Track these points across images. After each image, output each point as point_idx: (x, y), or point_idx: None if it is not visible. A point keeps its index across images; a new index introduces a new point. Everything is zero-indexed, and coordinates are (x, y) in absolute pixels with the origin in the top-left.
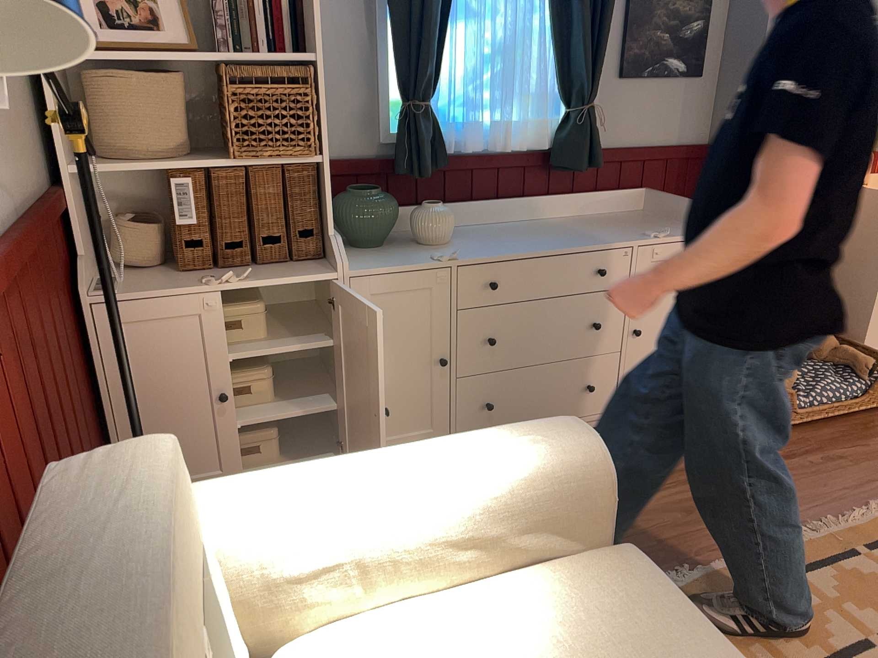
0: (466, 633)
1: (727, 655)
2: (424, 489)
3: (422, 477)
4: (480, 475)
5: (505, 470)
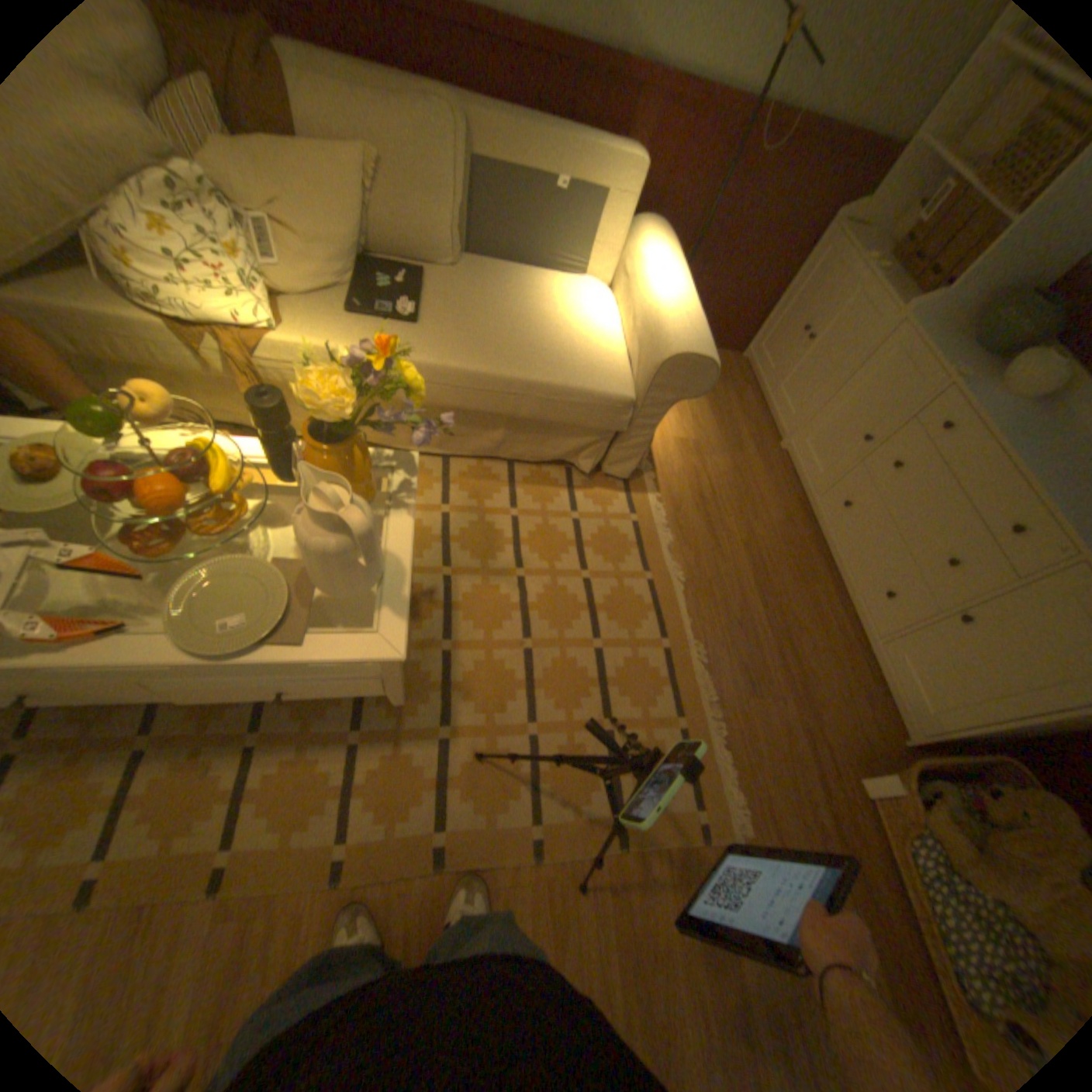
0: (595, 325)
1: (555, 385)
2: (657, 290)
3: (664, 289)
4: (663, 308)
5: (665, 316)
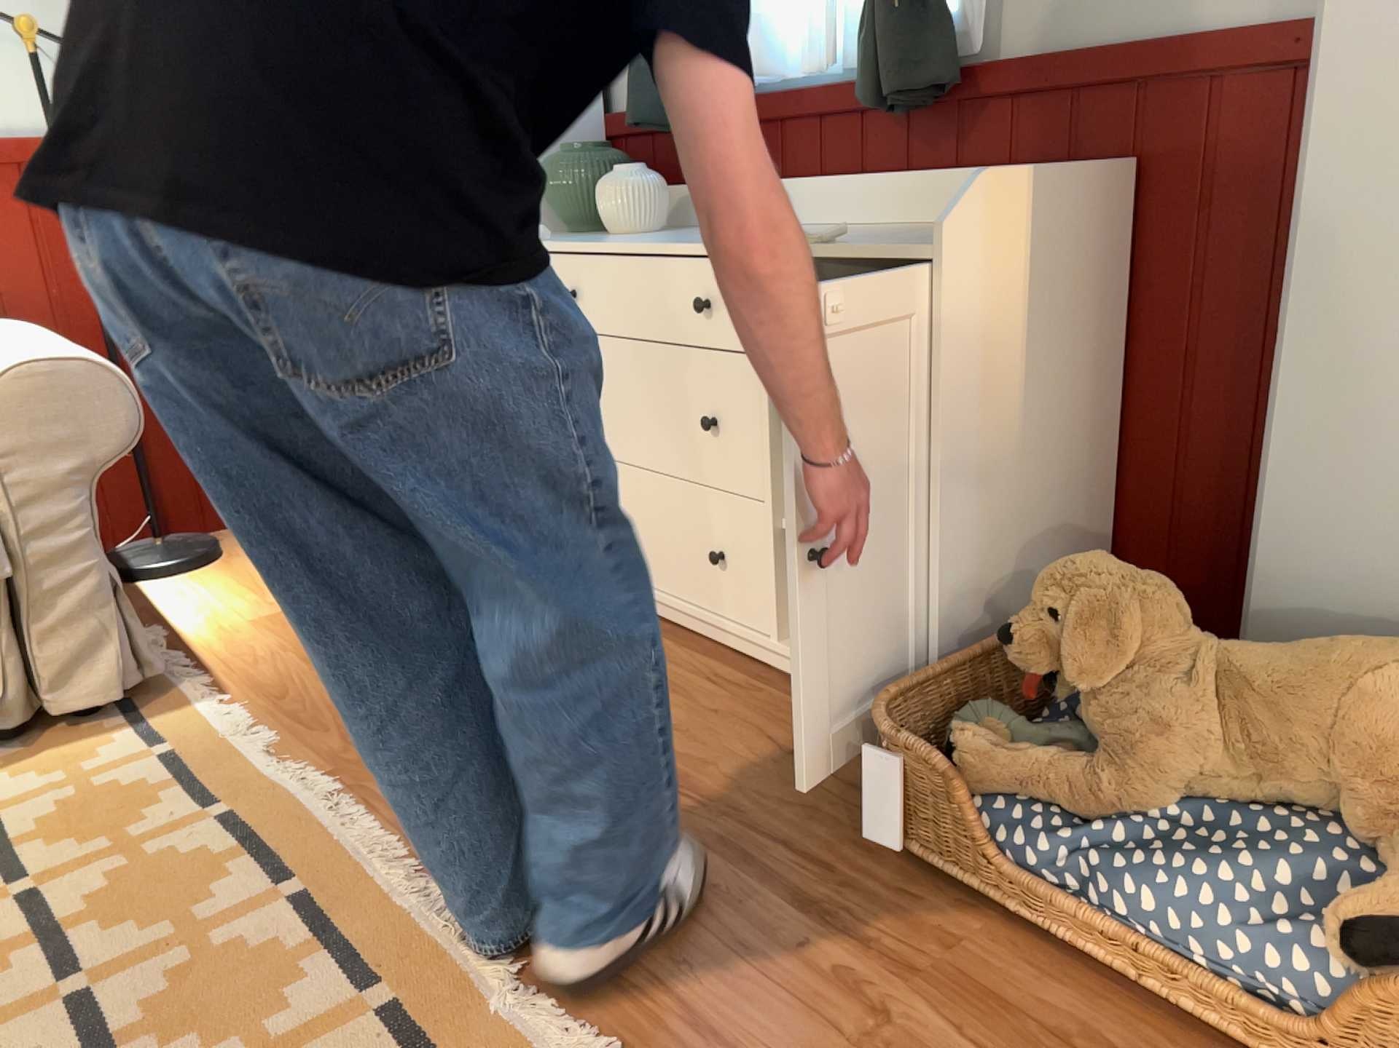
0: None
1: None
2: None
3: None
4: None
5: None
